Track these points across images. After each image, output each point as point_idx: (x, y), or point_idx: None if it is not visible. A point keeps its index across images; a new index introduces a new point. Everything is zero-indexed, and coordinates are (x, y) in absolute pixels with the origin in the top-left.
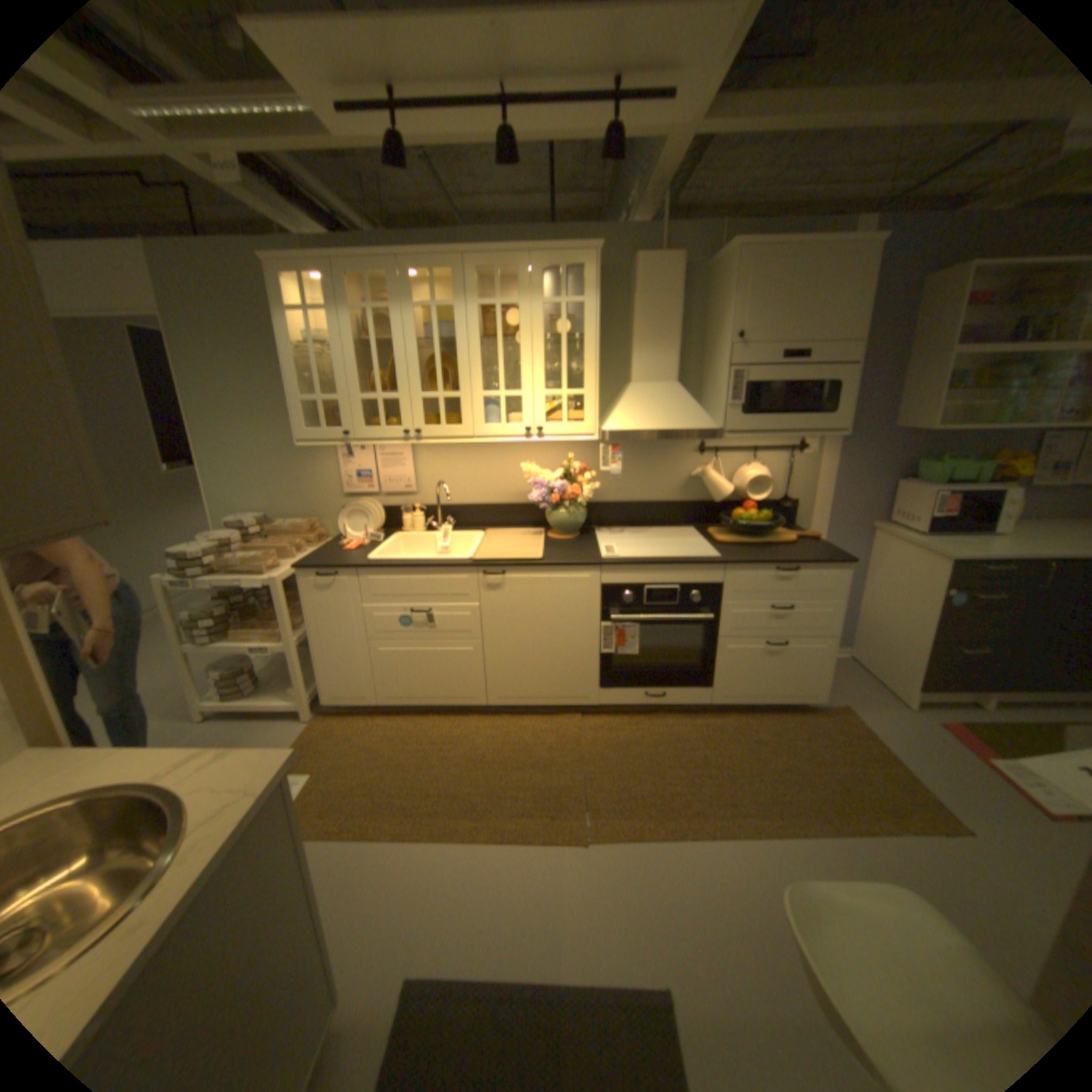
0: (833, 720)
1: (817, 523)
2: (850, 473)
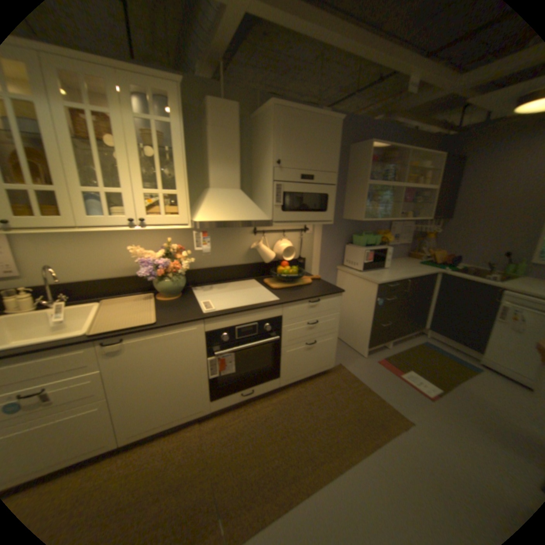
0: (337, 374)
1: (314, 269)
2: (326, 242)
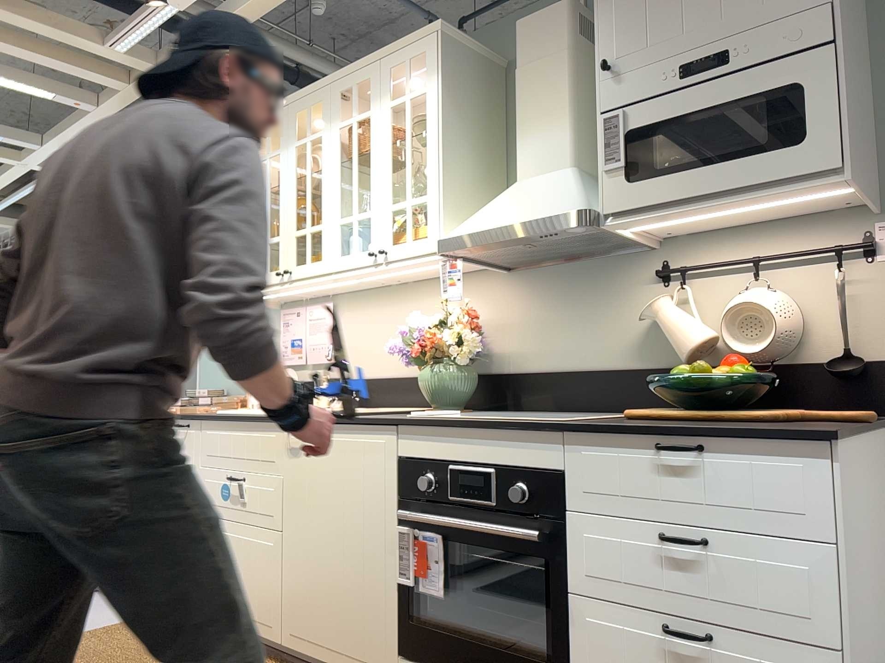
0: None
1: None
2: None
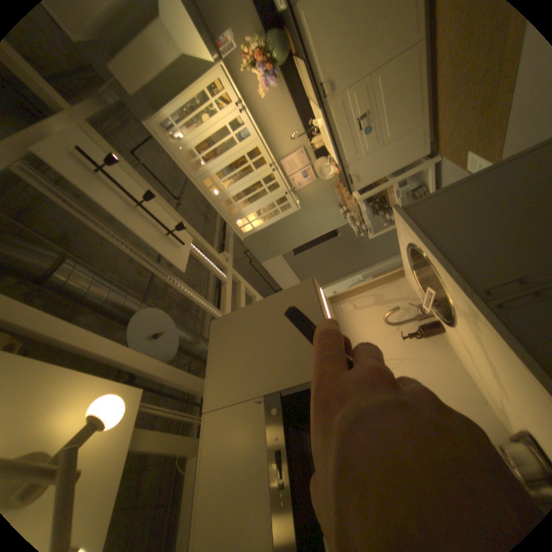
0: None
1: None
2: None
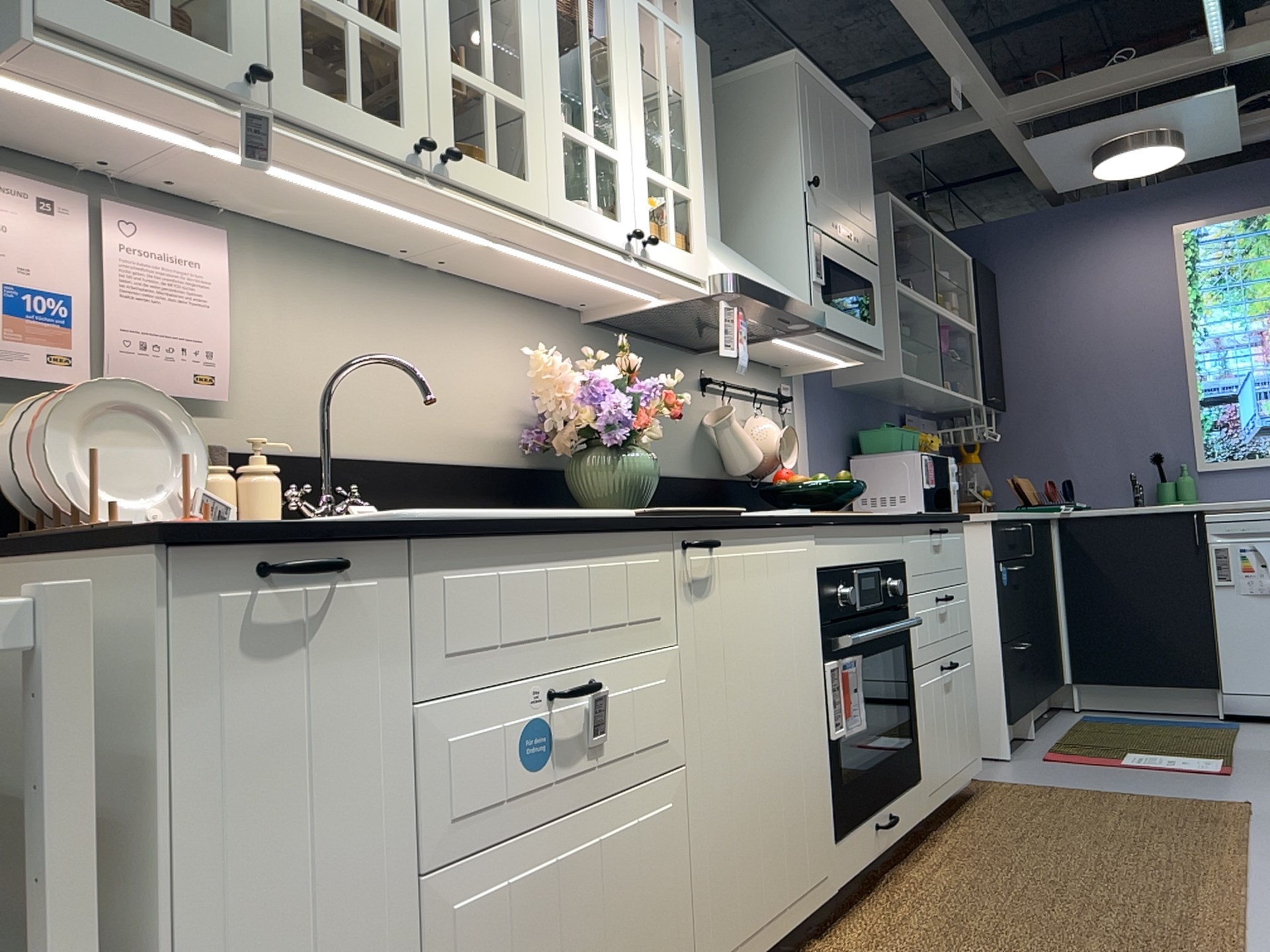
0: (994, 791)
1: None
2: (818, 446)
